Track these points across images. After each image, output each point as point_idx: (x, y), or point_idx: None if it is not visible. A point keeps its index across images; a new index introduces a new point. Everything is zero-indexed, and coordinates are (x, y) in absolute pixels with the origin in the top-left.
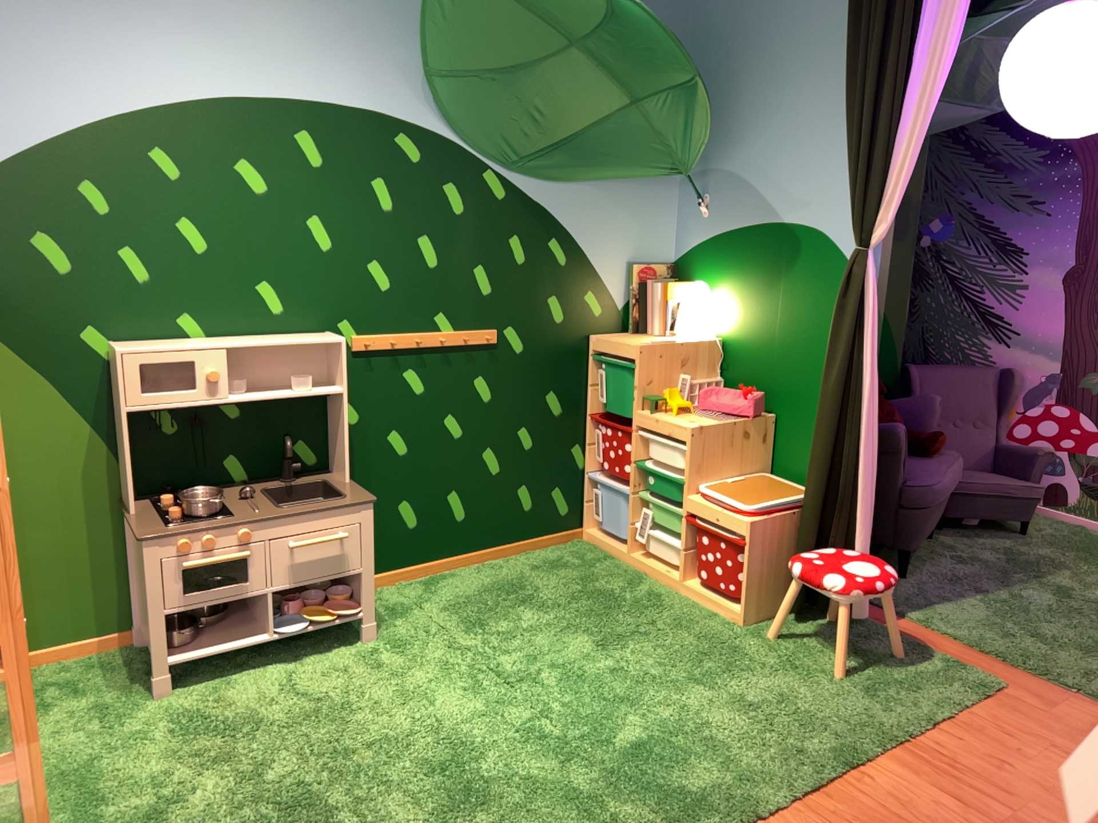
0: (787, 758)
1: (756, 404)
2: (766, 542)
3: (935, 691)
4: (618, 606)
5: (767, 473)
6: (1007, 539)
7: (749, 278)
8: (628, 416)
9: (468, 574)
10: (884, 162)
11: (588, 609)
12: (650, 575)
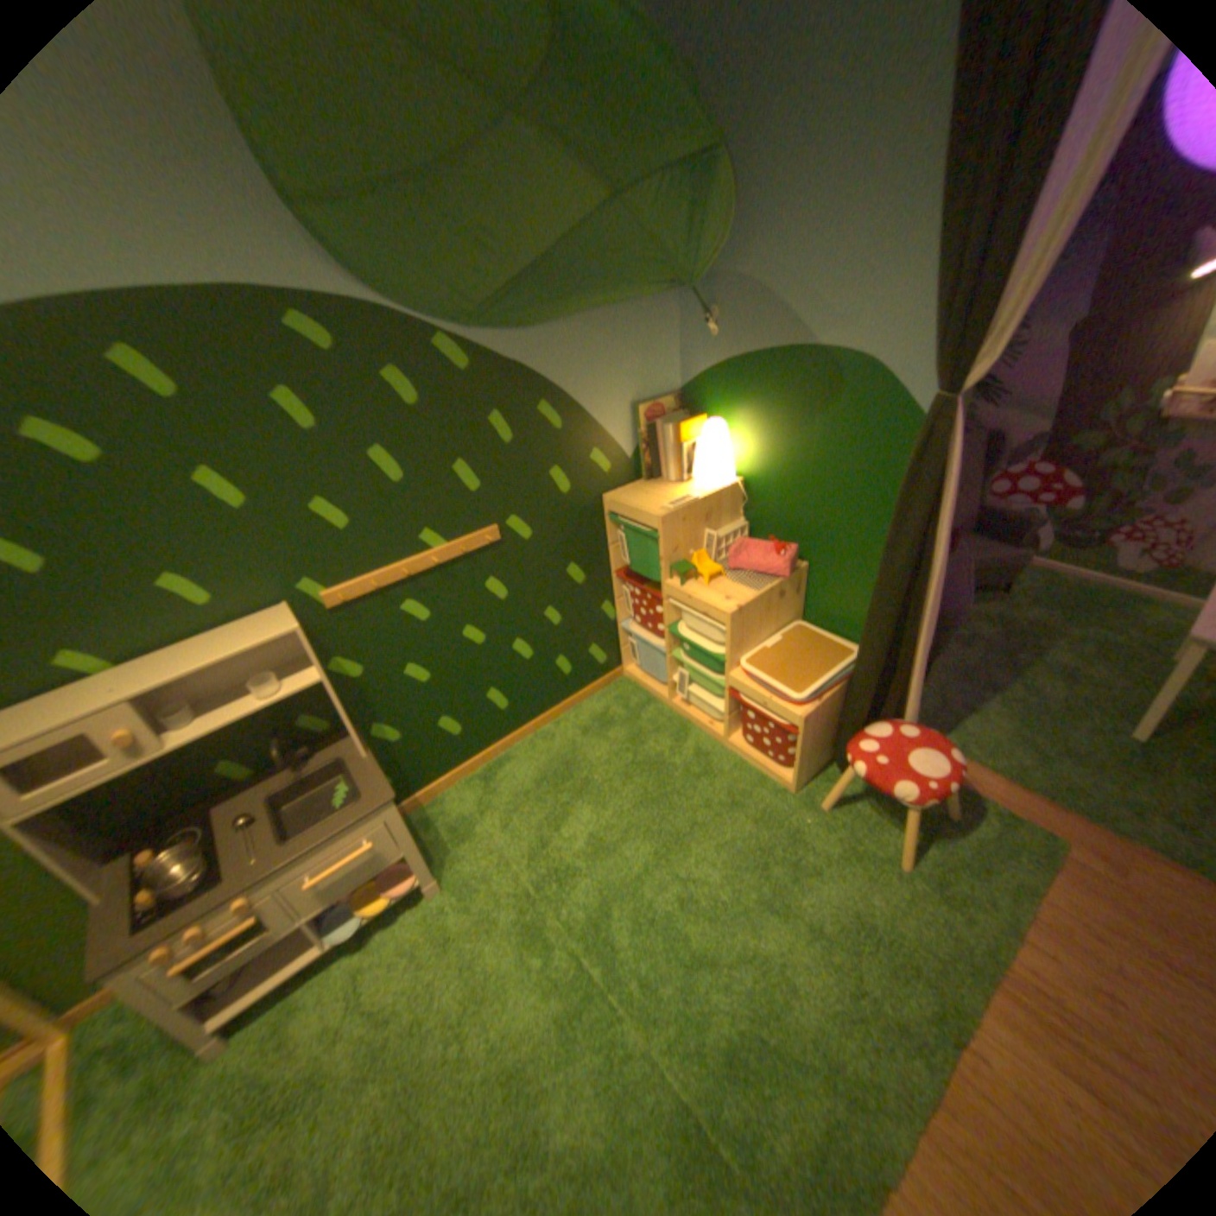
0: (890, 1046)
1: (791, 565)
2: (817, 724)
3: (1006, 876)
4: (670, 780)
5: (798, 619)
6: (996, 603)
7: (772, 414)
8: (654, 583)
9: (523, 753)
10: (1006, 264)
11: (642, 790)
12: (692, 723)
